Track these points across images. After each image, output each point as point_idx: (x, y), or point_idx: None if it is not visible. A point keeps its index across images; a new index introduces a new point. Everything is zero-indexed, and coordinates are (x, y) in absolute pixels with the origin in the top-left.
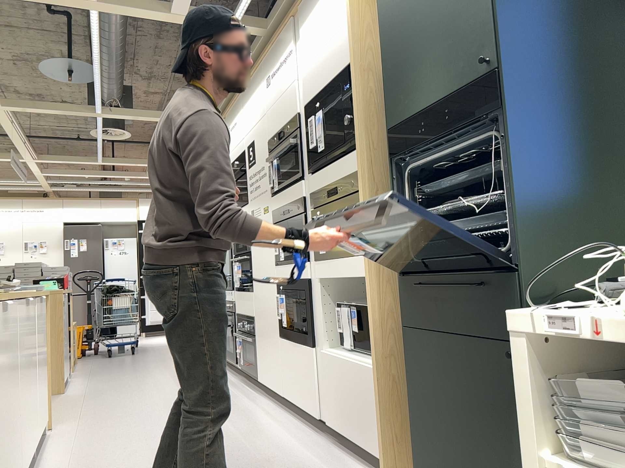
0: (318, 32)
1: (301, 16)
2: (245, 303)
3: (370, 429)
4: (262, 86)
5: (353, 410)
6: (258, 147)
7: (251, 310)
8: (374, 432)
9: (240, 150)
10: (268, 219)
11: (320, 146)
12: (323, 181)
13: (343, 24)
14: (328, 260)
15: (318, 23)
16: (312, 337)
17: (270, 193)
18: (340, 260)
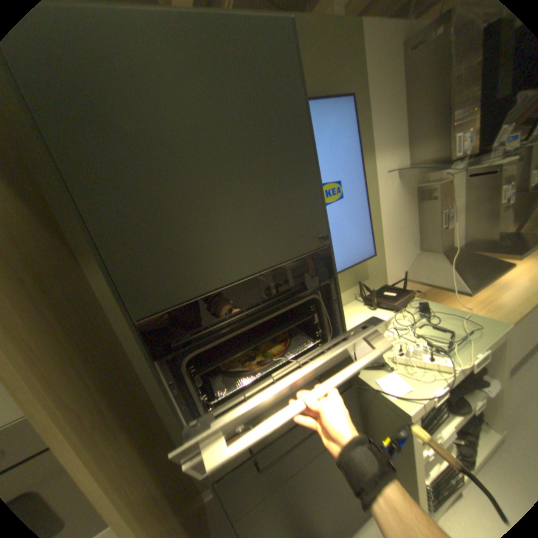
0: None
1: None
2: None
3: None
4: None
5: None
6: None
7: None
8: None
9: None
10: None
11: None
12: None
13: None
14: None
15: None
16: None
17: None
18: None
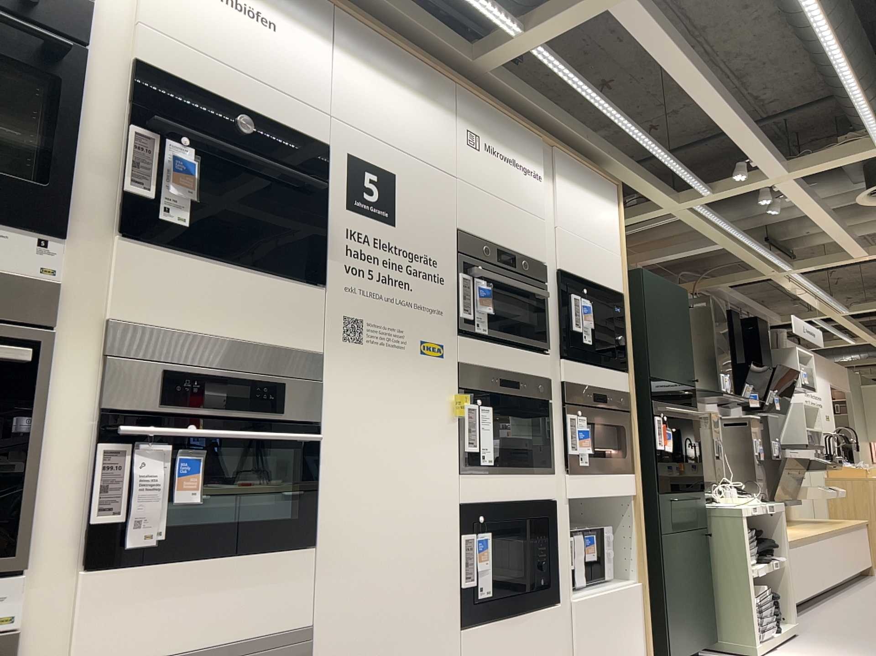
0: (584, 217)
1: (559, 165)
2: (233, 597)
3: (634, 653)
4: (448, 121)
5: (616, 648)
6: (413, 204)
7: (287, 609)
8: (638, 651)
9: (302, 127)
10: (443, 371)
11: (584, 336)
12: (584, 377)
13: (612, 250)
14: (588, 473)
15: (583, 207)
16: (556, 587)
17: (457, 326)
18: (603, 474)
